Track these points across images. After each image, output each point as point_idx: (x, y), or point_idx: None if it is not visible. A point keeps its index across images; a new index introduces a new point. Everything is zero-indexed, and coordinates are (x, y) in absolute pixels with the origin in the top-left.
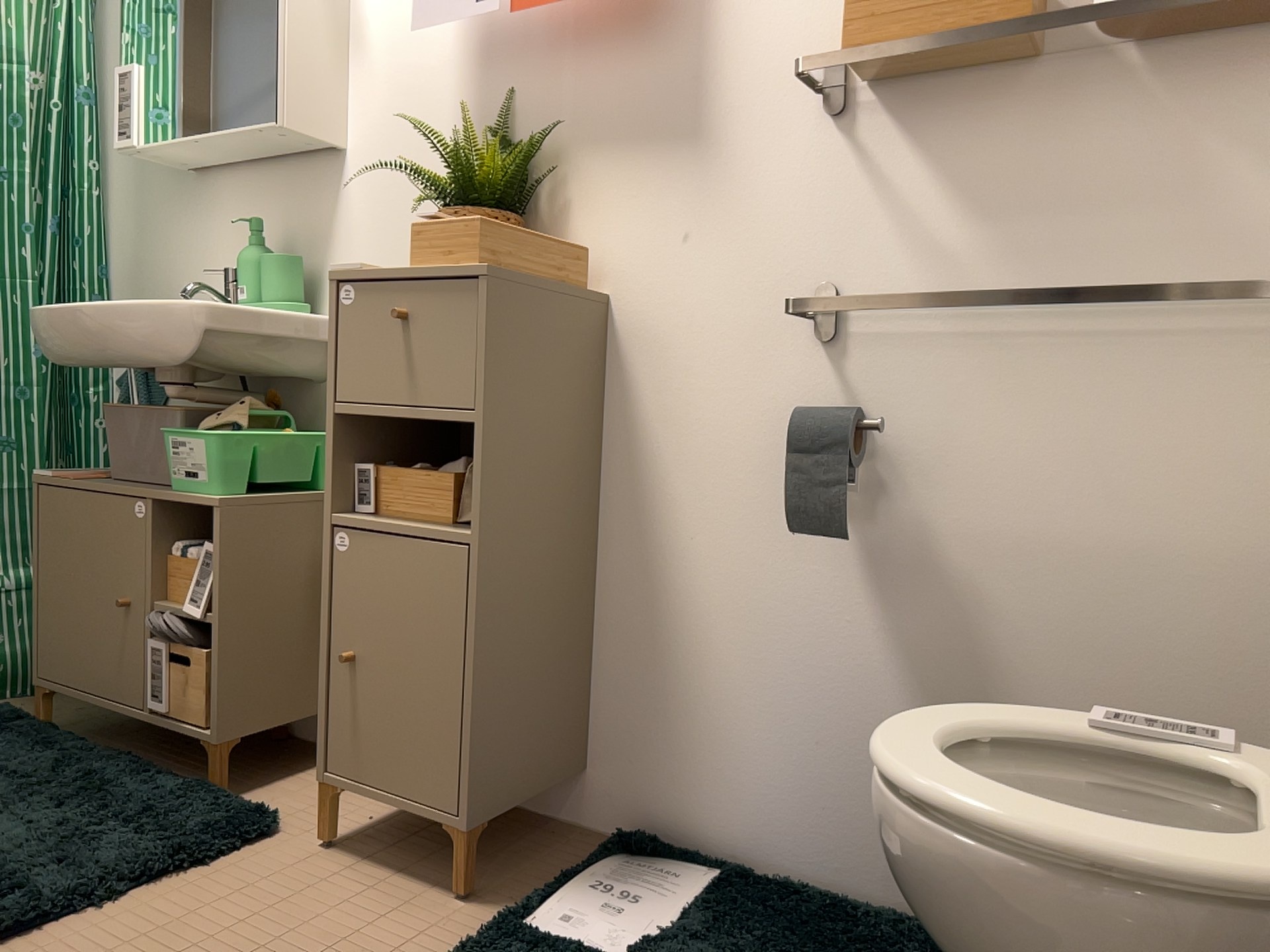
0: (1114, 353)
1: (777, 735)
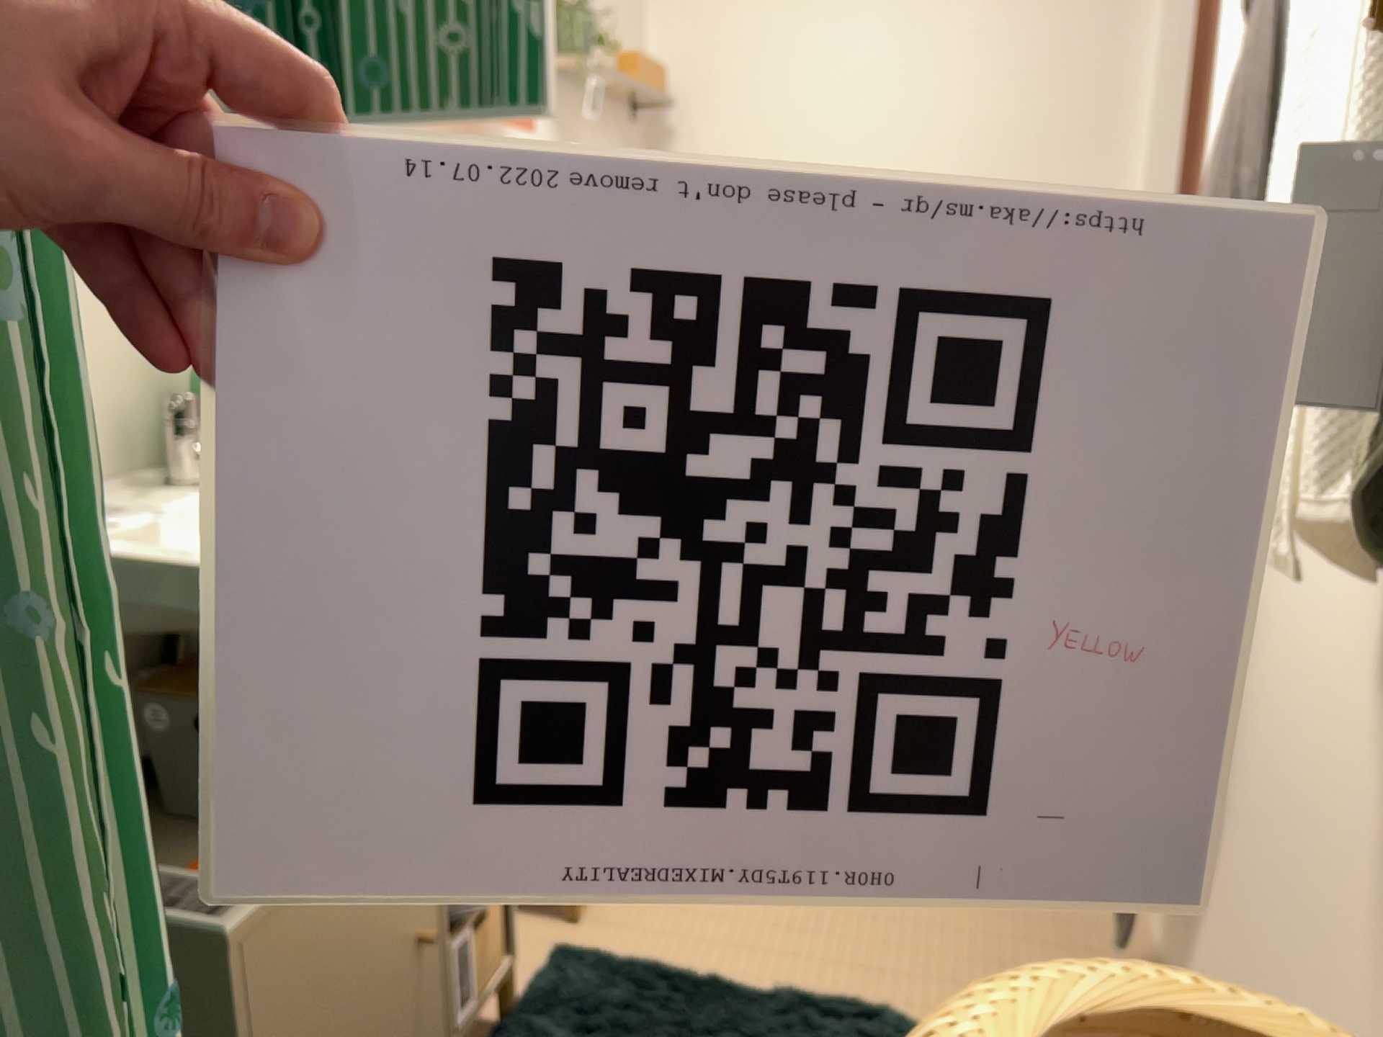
0: None
1: None
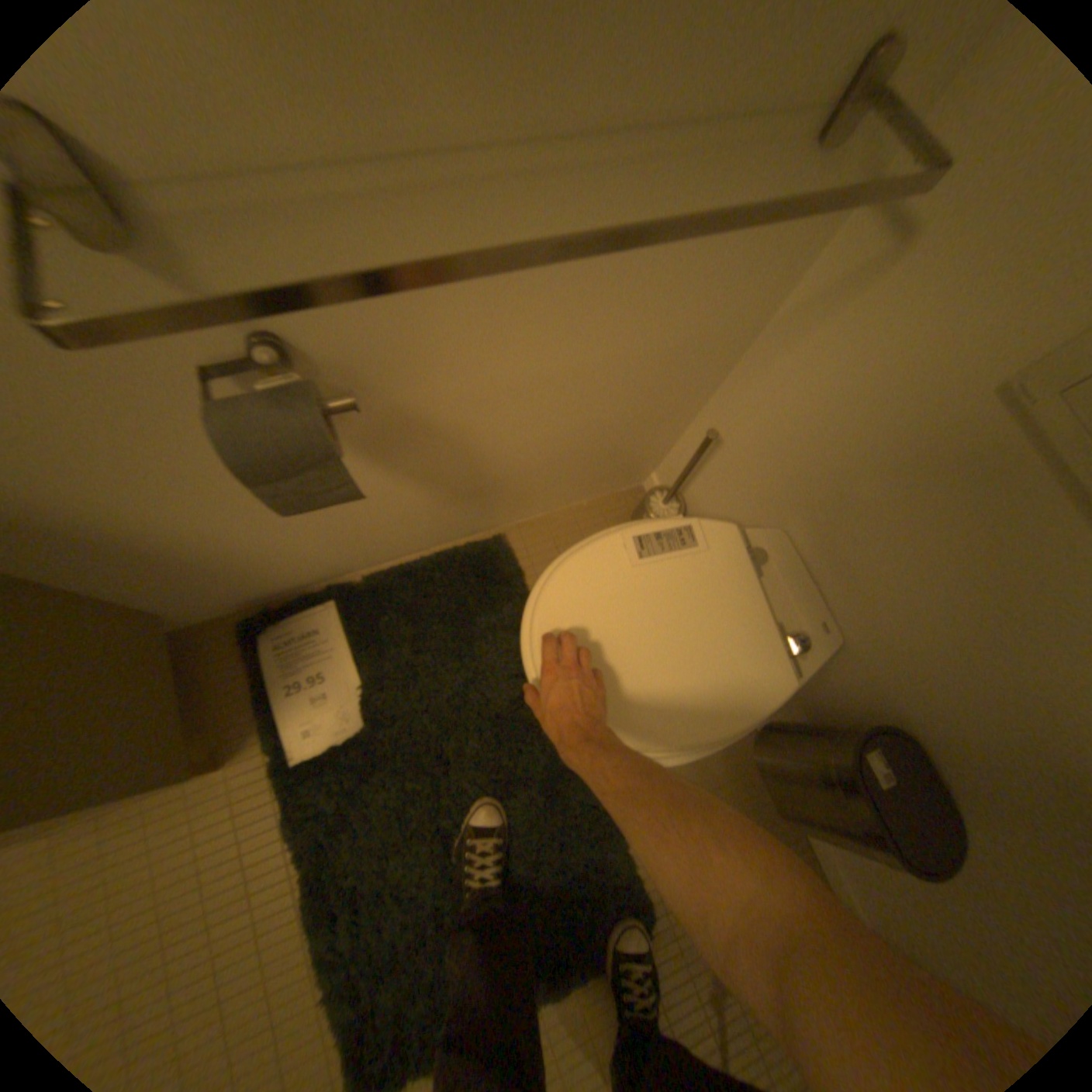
0: (605, 183)
1: (322, 539)
